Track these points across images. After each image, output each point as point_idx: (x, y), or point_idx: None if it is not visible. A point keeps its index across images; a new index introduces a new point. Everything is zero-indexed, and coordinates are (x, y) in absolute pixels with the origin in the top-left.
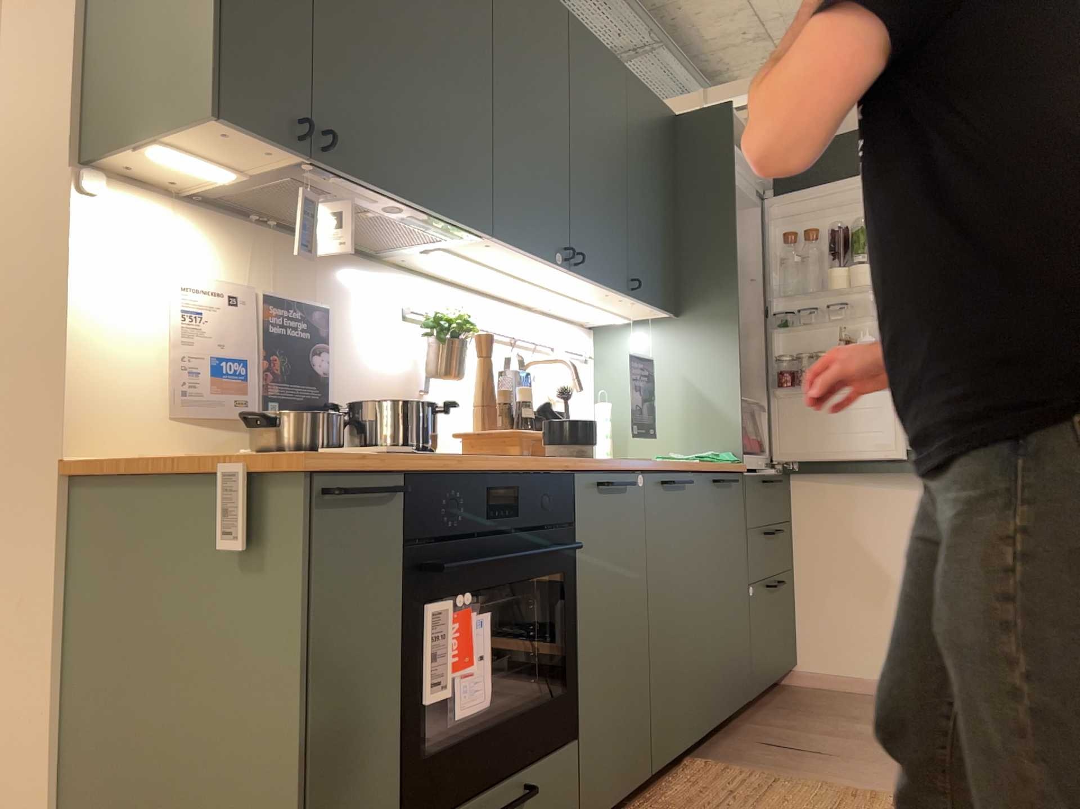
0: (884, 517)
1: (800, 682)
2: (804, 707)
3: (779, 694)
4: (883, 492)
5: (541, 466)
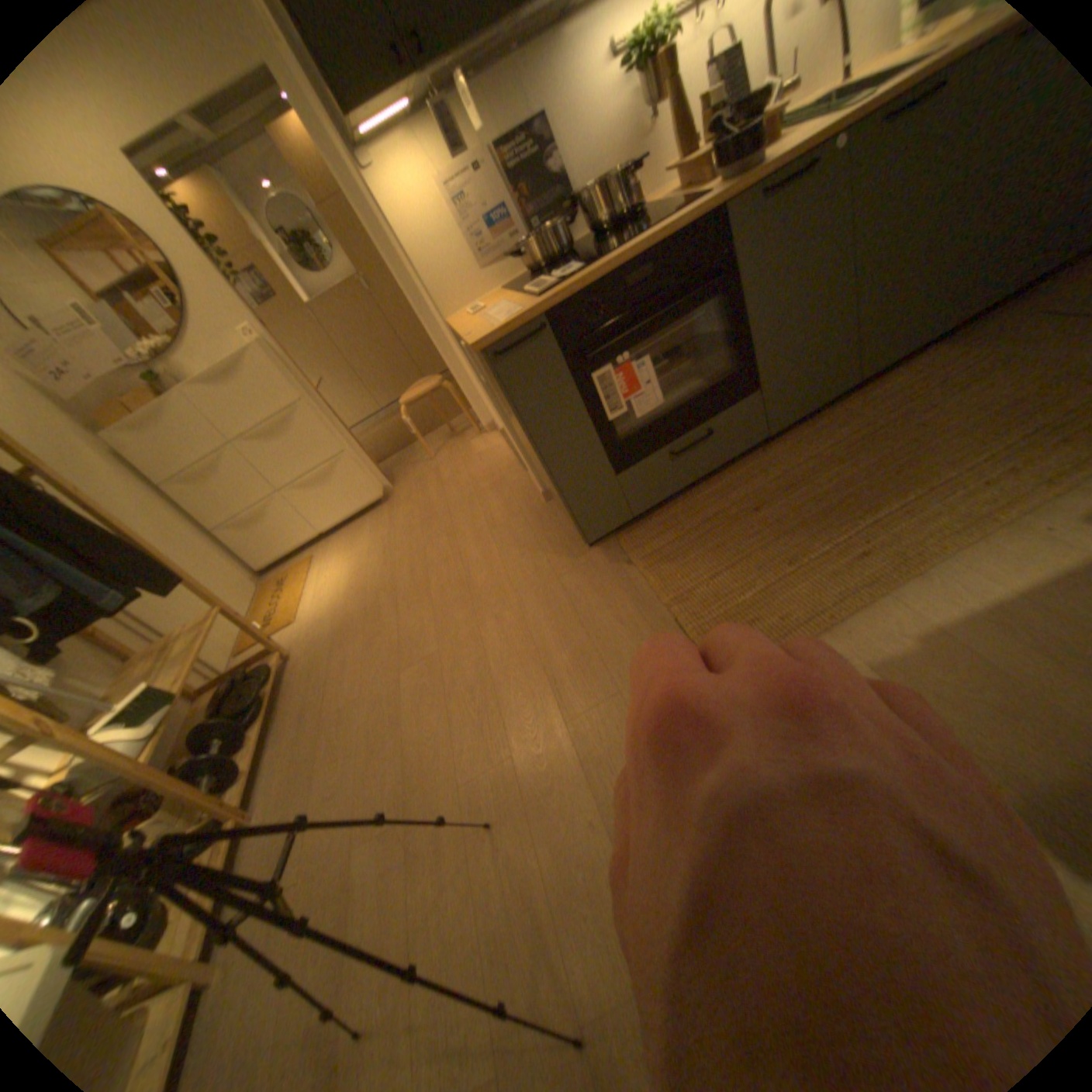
0: None
1: None
2: None
3: None
4: None
5: (679, 221)
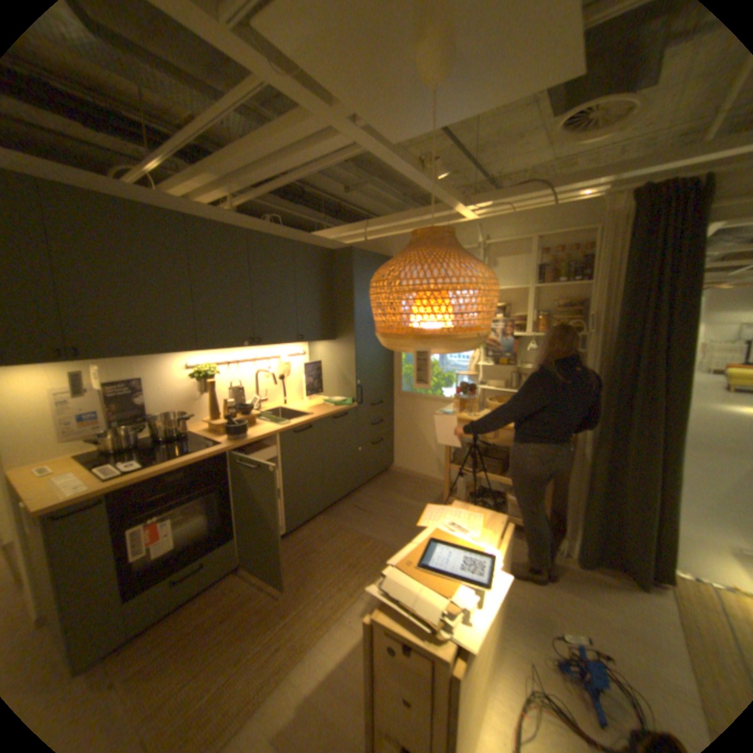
0: (423, 416)
1: (393, 471)
2: (384, 485)
3: (381, 477)
4: (424, 406)
5: (203, 457)
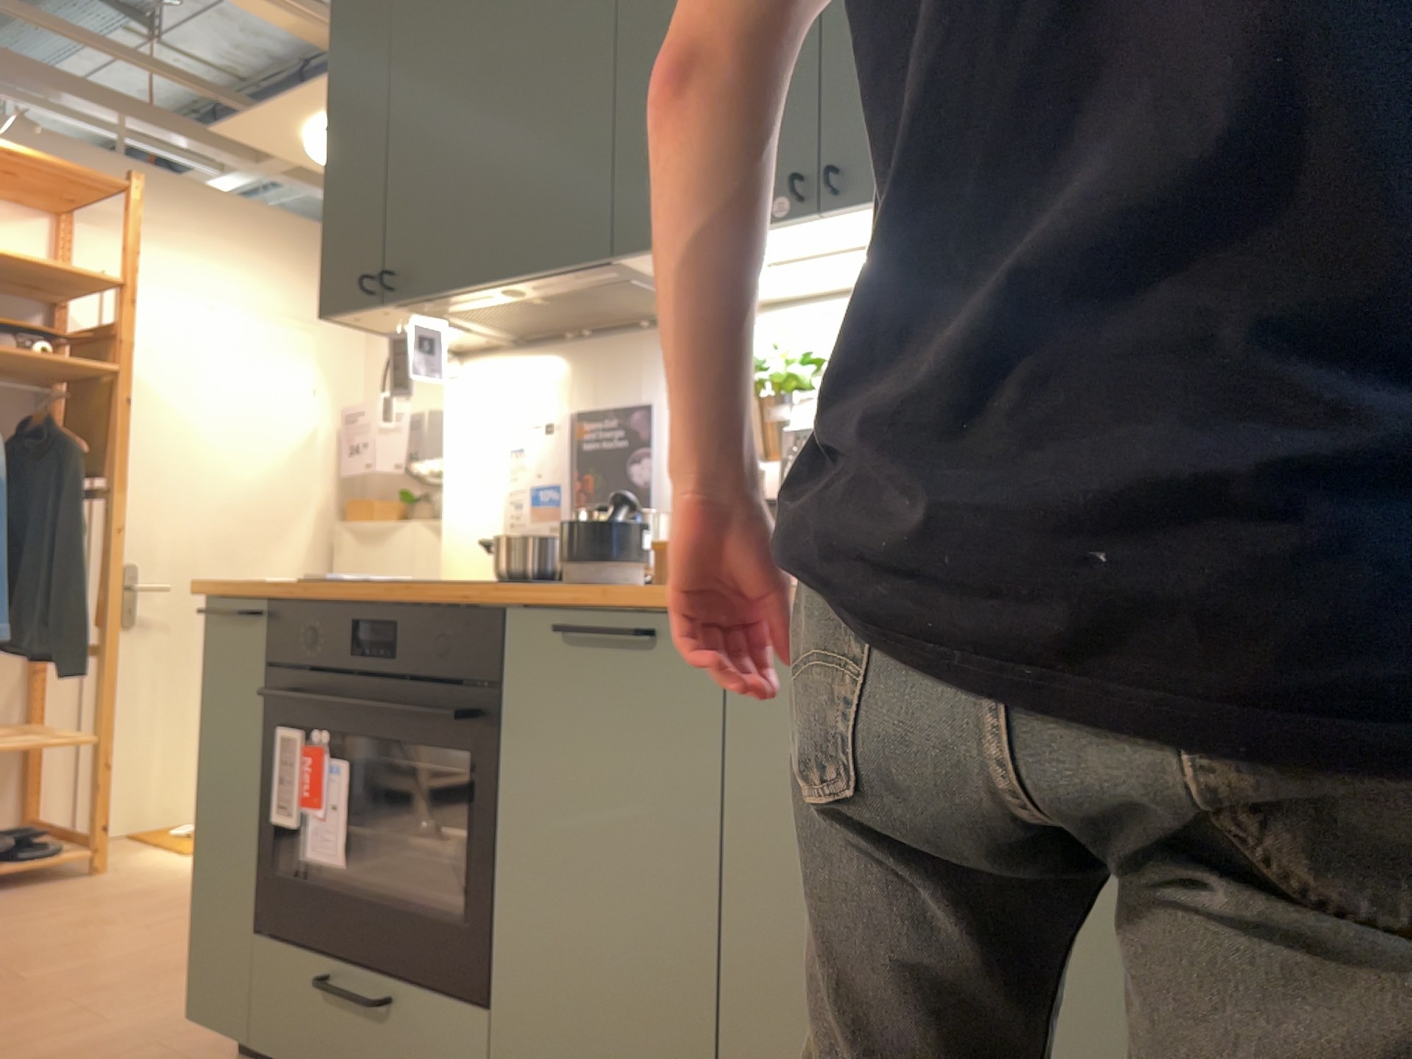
0: None
1: None
2: None
3: None
4: None
5: (447, 595)
